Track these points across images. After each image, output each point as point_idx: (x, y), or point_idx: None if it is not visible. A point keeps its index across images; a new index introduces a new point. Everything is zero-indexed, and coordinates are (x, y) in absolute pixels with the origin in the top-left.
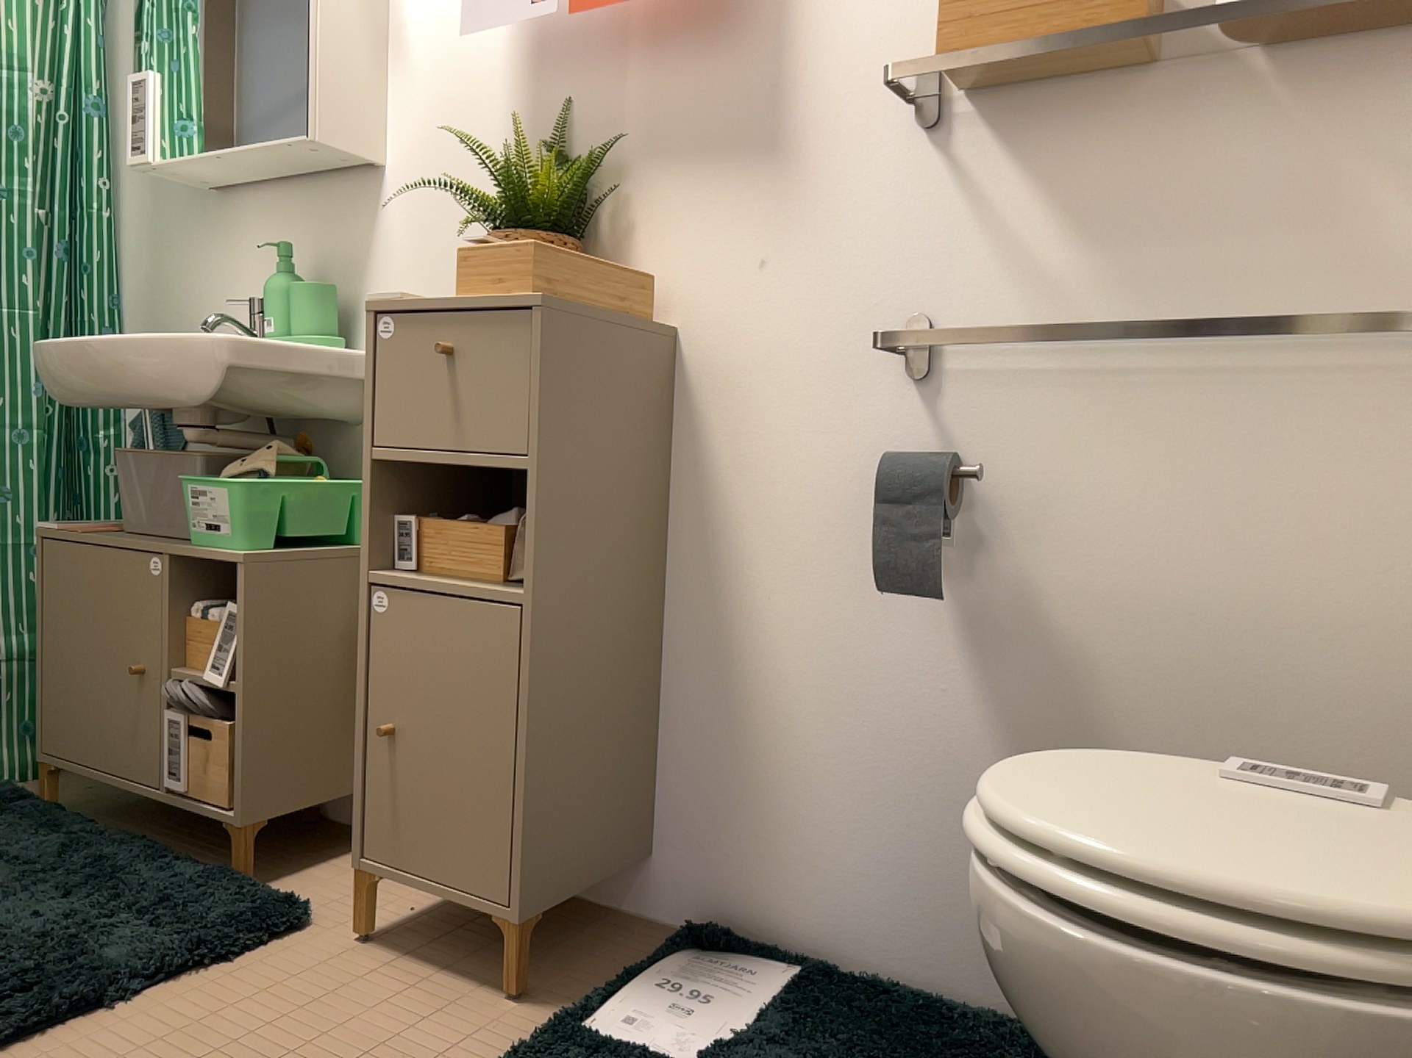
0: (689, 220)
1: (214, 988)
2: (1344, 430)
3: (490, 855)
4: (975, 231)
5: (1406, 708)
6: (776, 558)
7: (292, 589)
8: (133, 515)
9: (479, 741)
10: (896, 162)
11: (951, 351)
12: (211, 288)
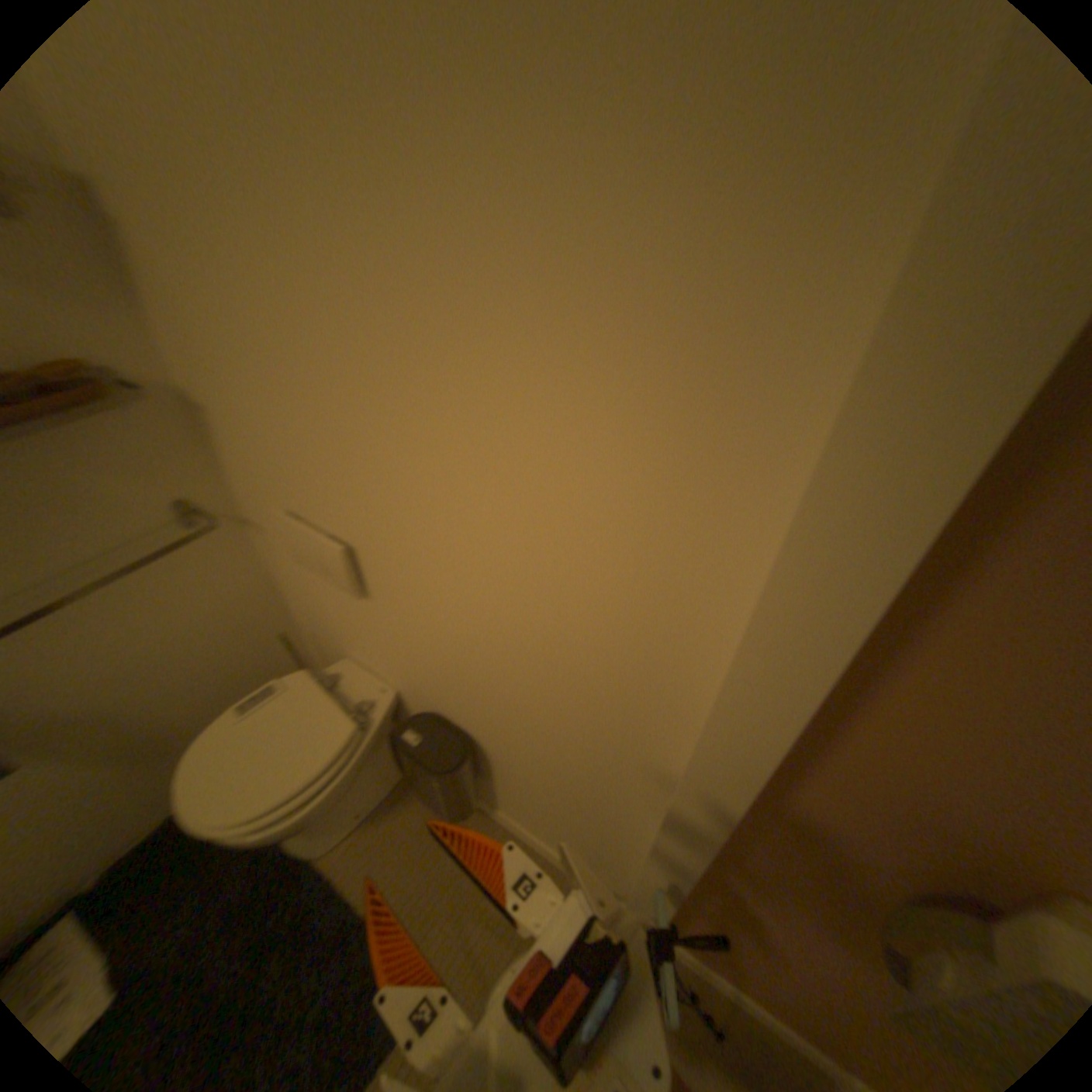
0: None
1: None
2: (142, 573)
3: None
4: None
5: (224, 632)
6: None
7: None
8: None
9: None
10: None
11: None
12: None
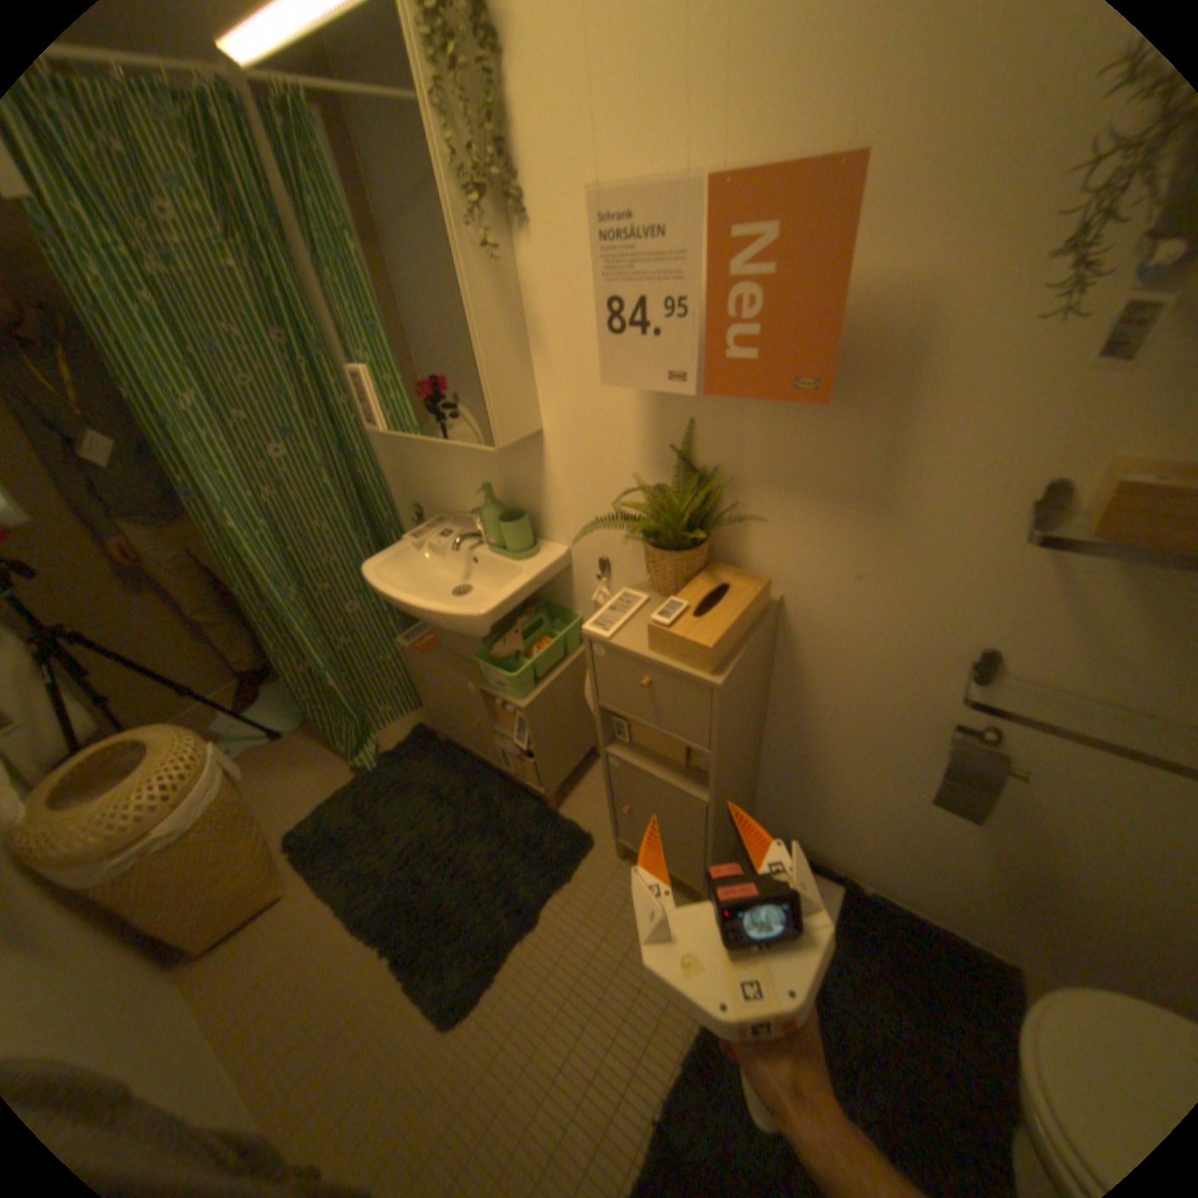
0: (799, 532)
1: (571, 908)
2: None
3: (694, 873)
4: (1067, 611)
5: None
6: (847, 731)
7: (549, 704)
8: (446, 643)
9: (684, 838)
10: (1004, 544)
11: (1015, 674)
12: (436, 476)
